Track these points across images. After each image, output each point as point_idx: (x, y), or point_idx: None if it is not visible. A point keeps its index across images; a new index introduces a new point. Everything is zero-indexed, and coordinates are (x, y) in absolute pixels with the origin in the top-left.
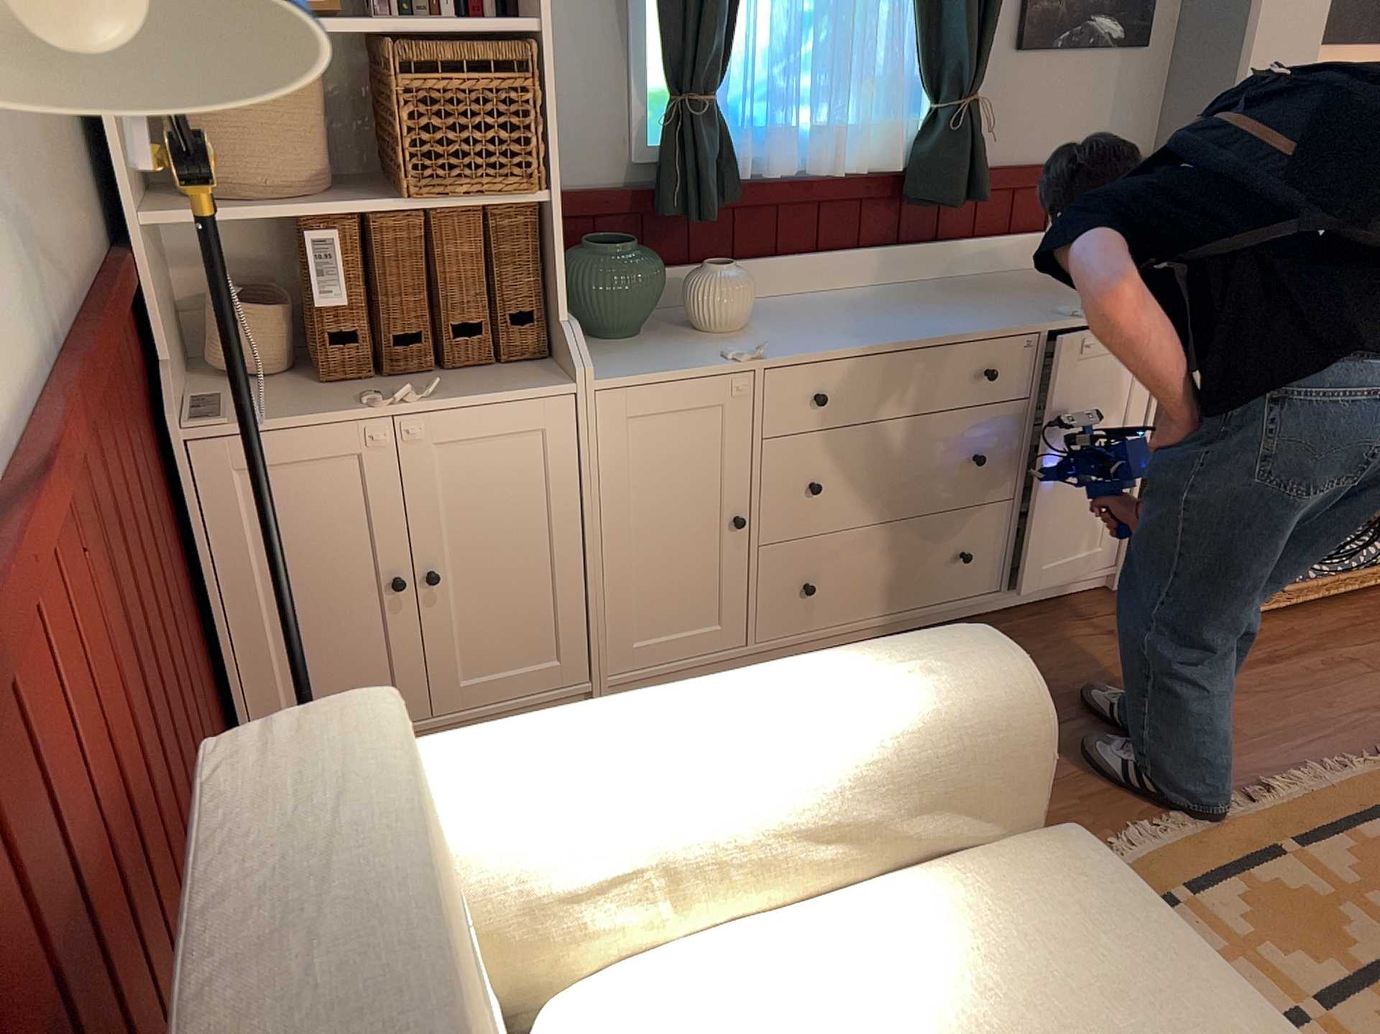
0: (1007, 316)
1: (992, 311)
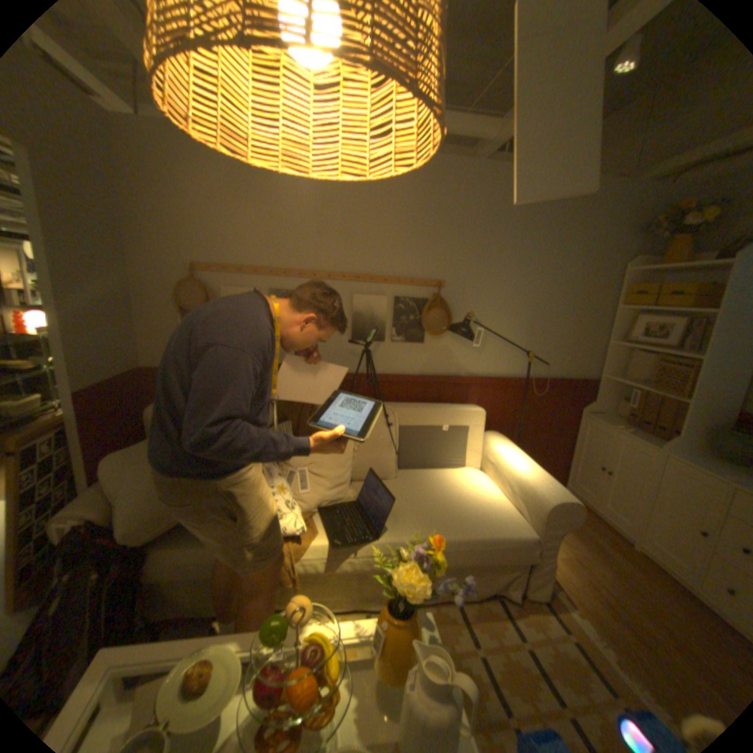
0: None
1: None
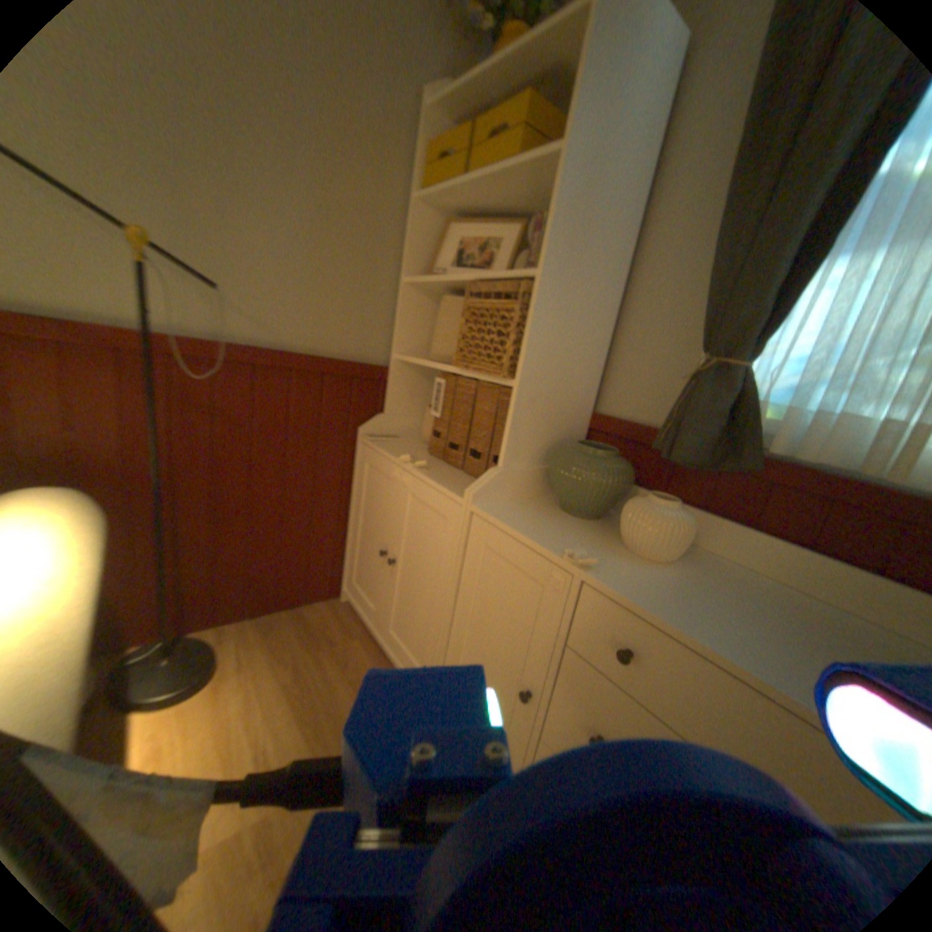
0: None
1: None
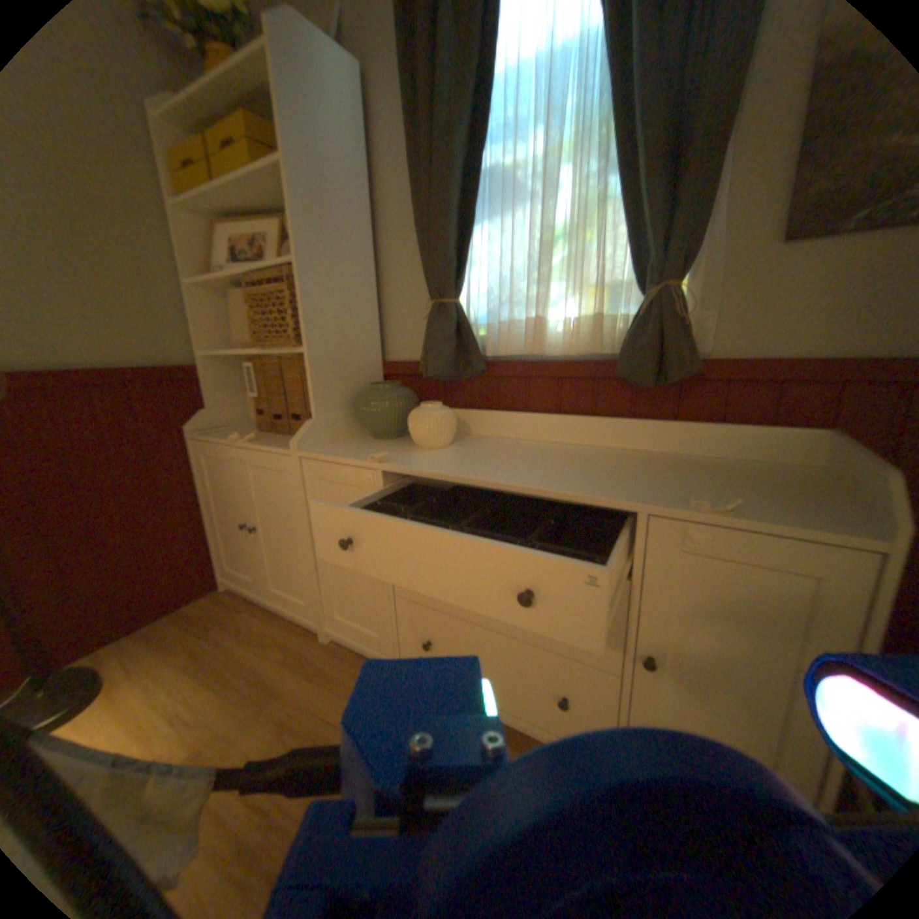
0: (630, 488)
1: (632, 481)
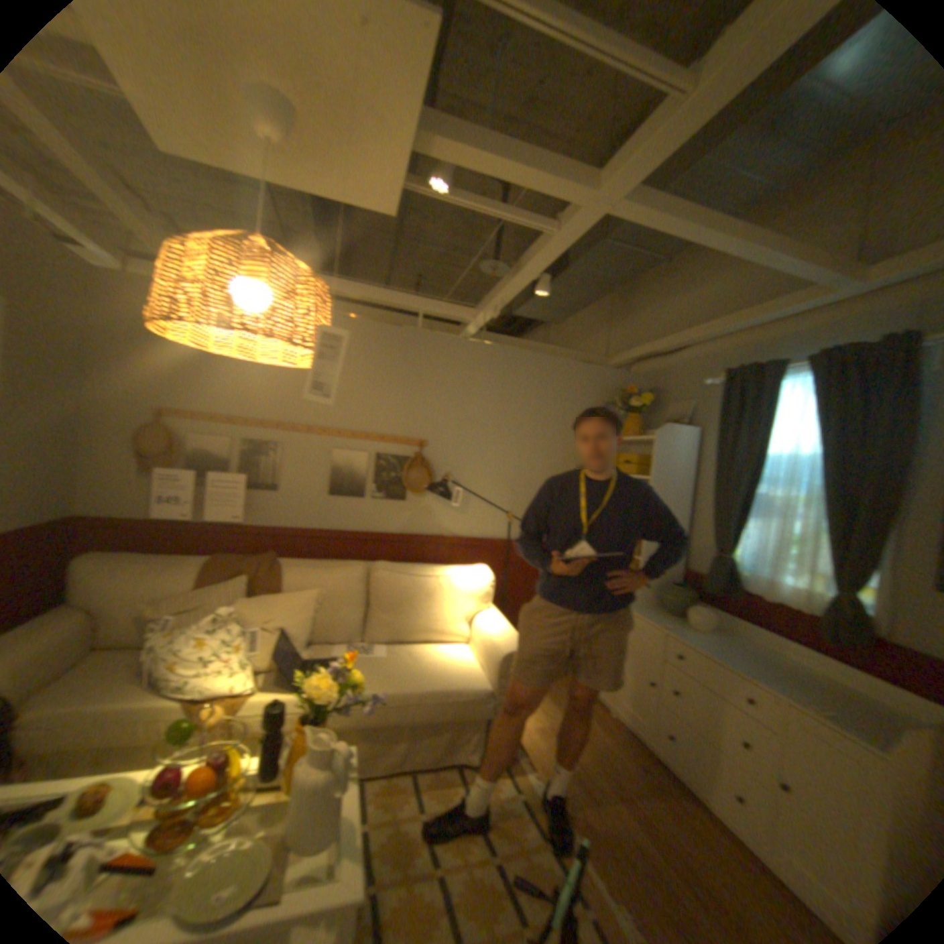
0: (789, 691)
1: (797, 690)
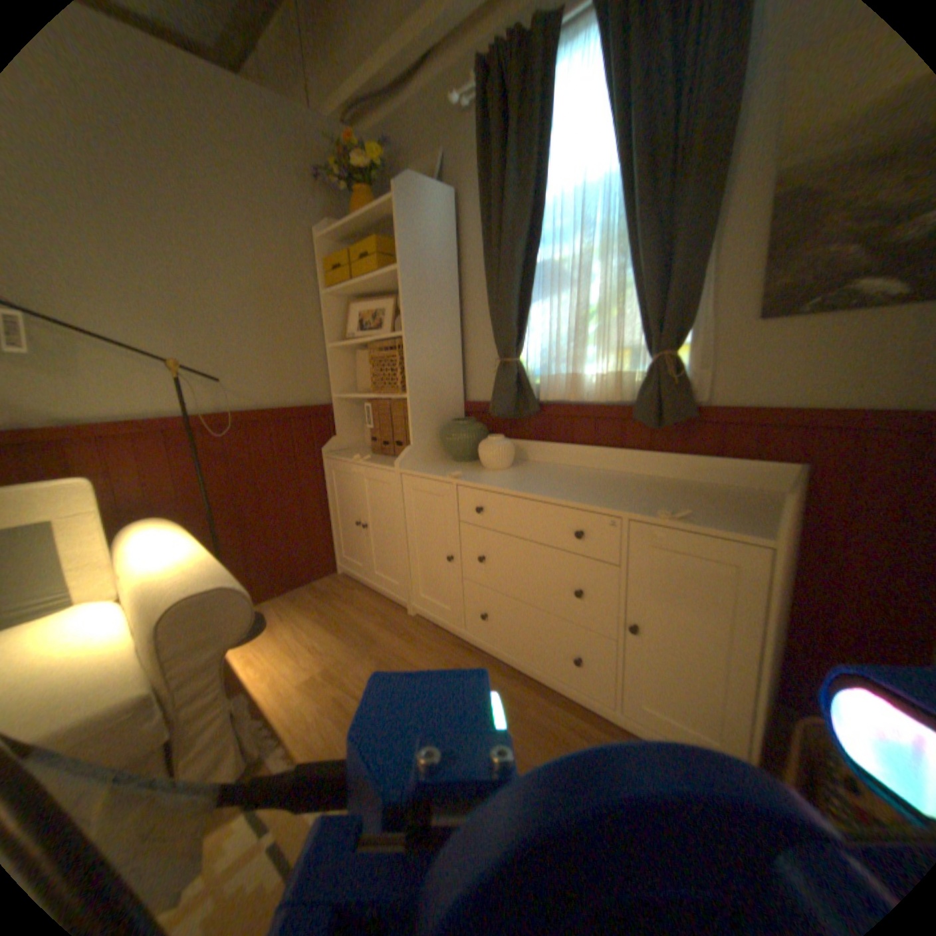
0: (623, 502)
1: (629, 498)
